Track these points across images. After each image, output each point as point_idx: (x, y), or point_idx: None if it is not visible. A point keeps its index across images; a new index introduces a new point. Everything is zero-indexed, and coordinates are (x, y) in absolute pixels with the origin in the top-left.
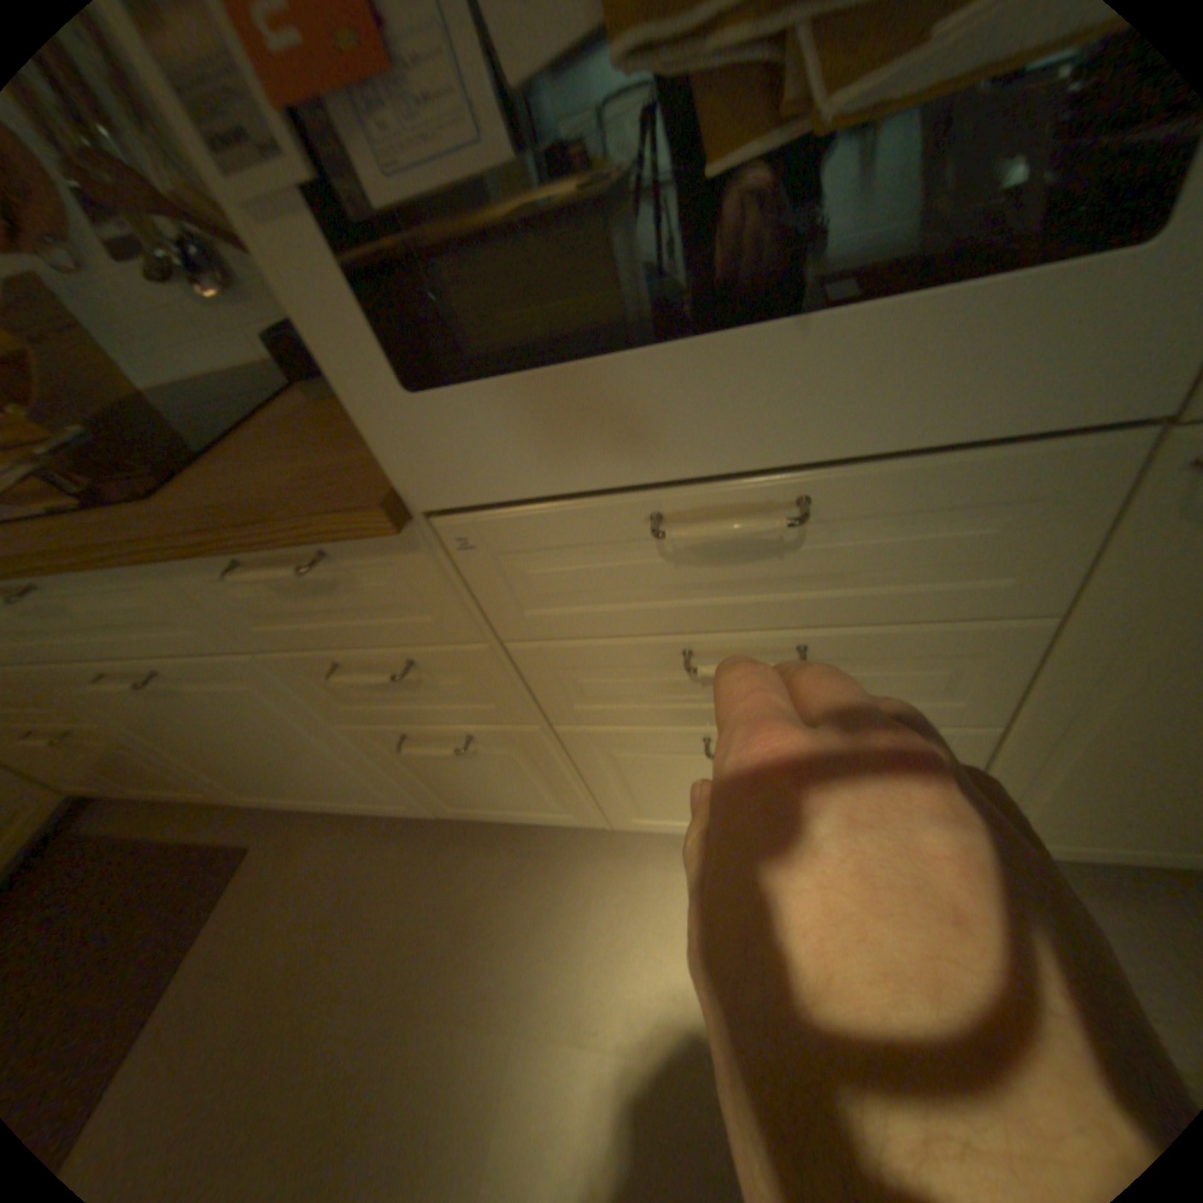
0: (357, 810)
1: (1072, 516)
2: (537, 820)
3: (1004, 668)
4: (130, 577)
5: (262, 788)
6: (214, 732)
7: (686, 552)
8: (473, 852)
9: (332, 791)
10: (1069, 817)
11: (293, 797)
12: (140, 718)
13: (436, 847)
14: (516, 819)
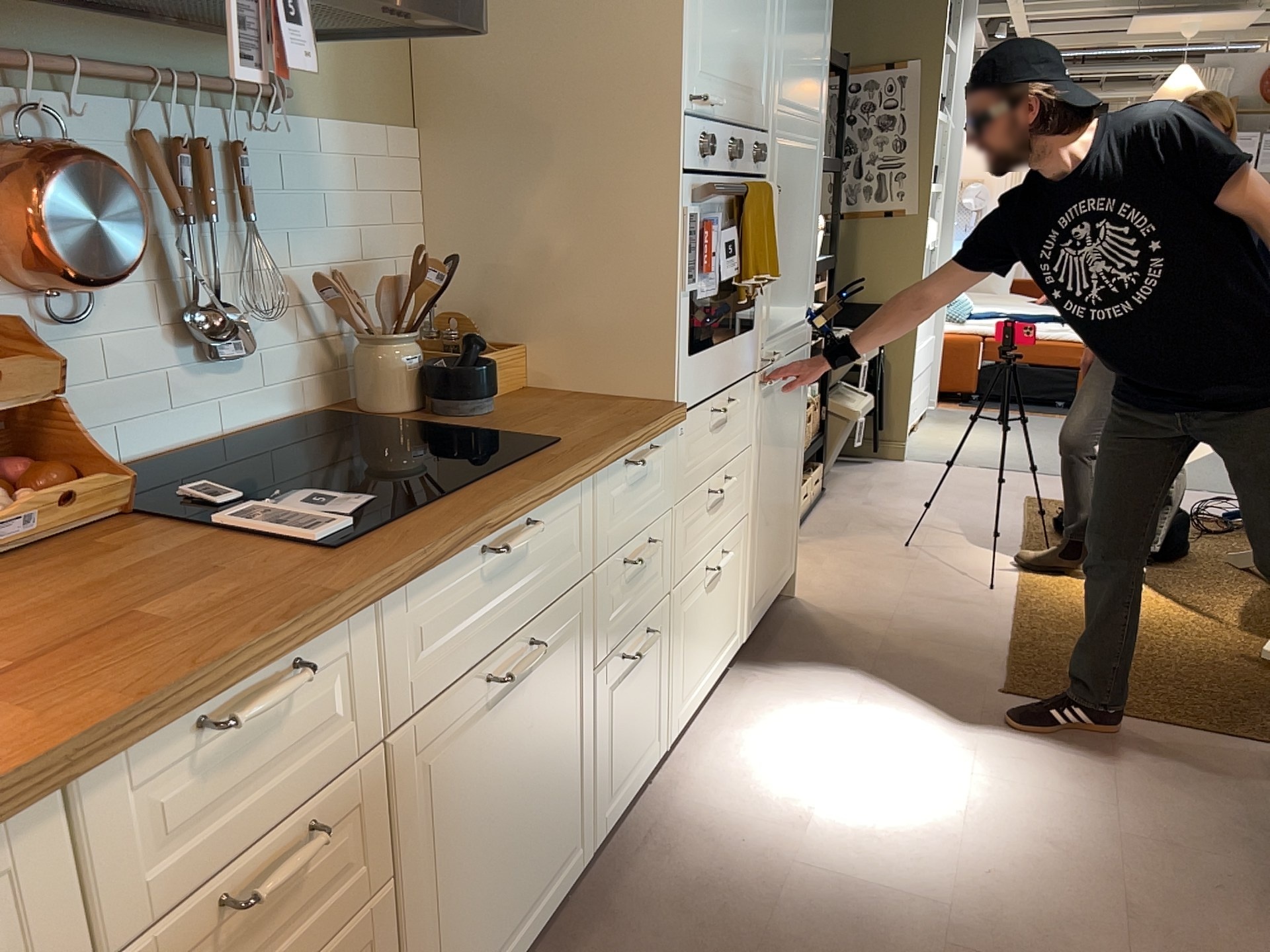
0: (543, 911)
1: (752, 400)
2: (643, 771)
3: (749, 472)
4: (578, 490)
5: (478, 947)
6: (508, 772)
7: (714, 425)
8: (619, 881)
9: (542, 865)
10: (759, 571)
11: (496, 950)
12: (454, 797)
13: (596, 914)
14: (634, 783)
